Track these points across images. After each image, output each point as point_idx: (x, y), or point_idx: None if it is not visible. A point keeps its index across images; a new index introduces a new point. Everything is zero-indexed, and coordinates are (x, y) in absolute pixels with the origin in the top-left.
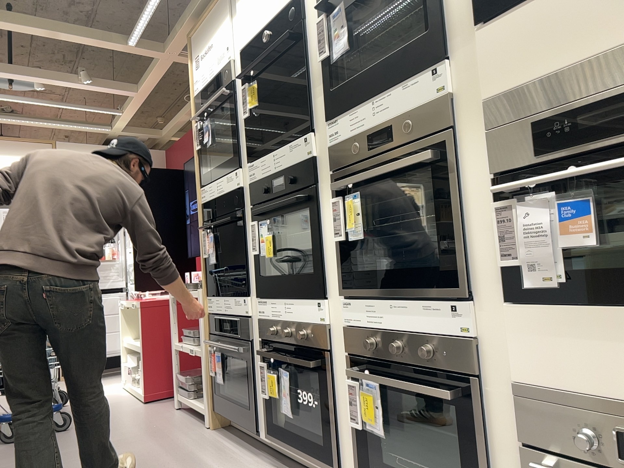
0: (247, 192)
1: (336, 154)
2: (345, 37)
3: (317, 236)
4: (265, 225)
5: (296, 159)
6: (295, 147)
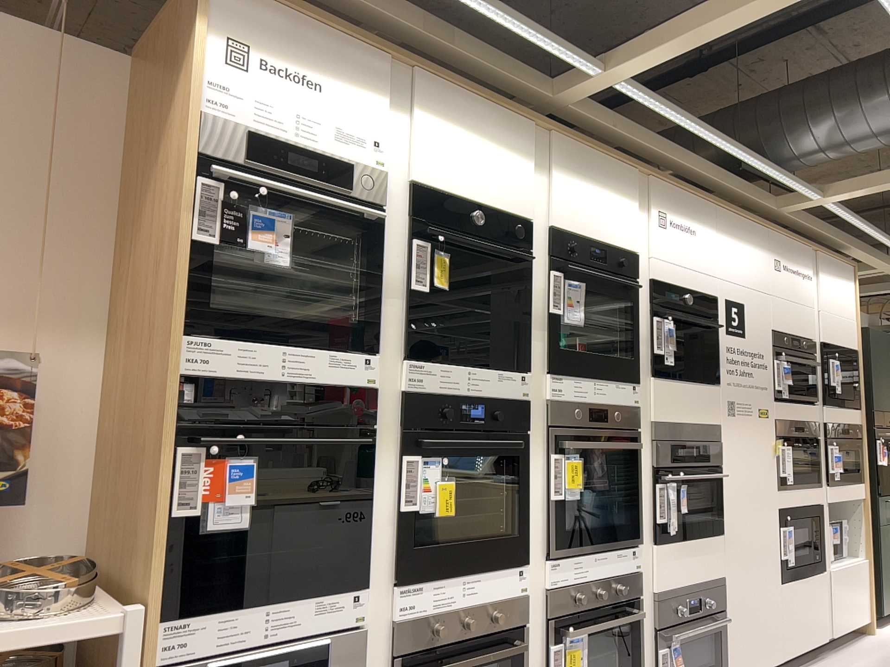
0: (390, 400)
1: (554, 409)
2: (578, 314)
3: (524, 487)
4: (440, 462)
5: (505, 393)
6: (506, 379)
